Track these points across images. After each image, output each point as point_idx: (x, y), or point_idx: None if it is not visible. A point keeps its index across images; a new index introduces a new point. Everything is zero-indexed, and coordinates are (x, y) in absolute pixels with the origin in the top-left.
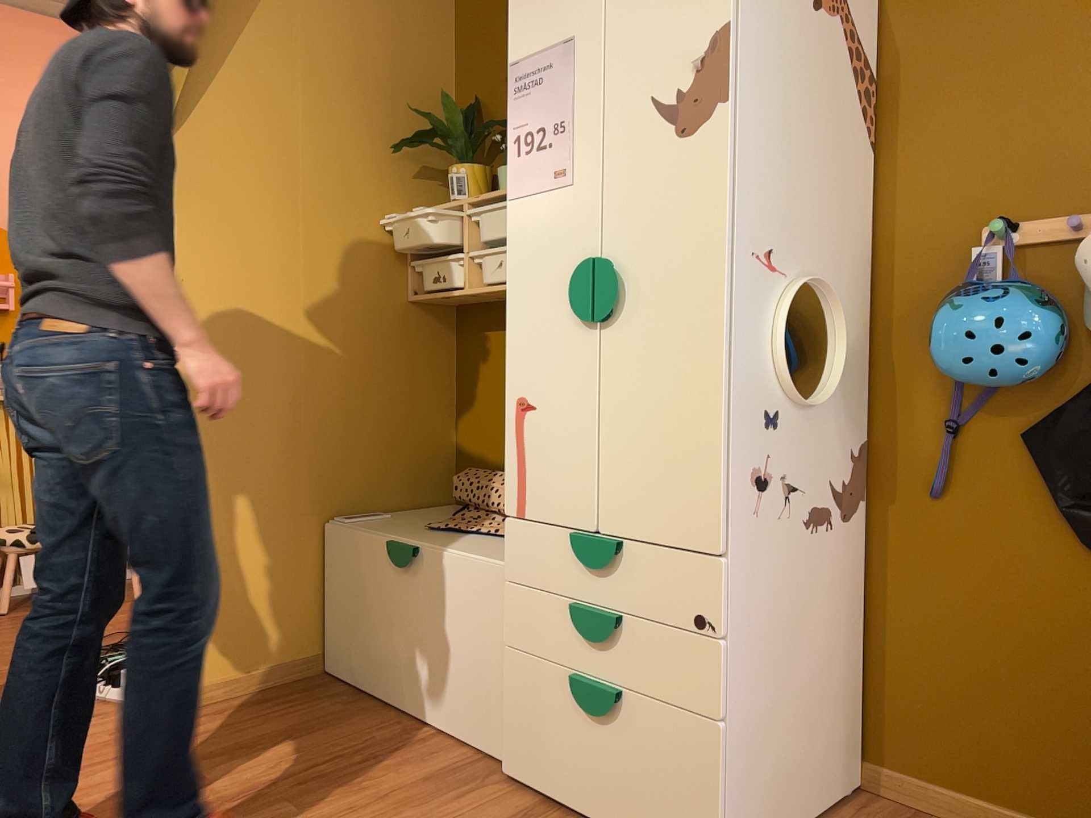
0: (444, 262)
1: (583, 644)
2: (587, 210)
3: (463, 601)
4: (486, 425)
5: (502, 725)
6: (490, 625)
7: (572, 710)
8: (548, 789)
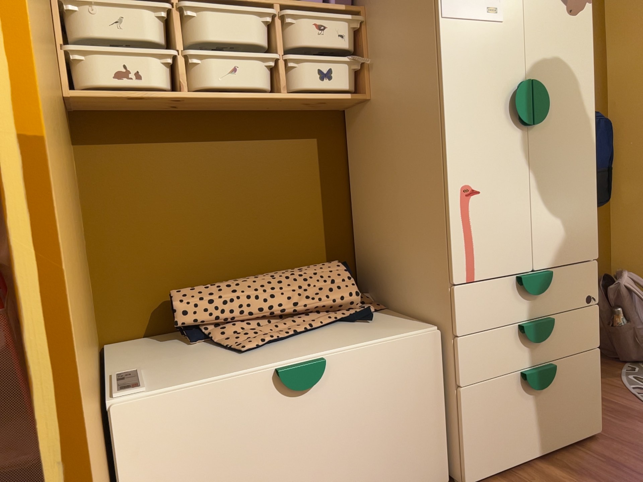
0: (138, 58)
1: (525, 348)
2: (514, 45)
3: (390, 382)
4: (149, 245)
5: (465, 448)
6: (421, 386)
7: (520, 396)
8: (506, 463)
